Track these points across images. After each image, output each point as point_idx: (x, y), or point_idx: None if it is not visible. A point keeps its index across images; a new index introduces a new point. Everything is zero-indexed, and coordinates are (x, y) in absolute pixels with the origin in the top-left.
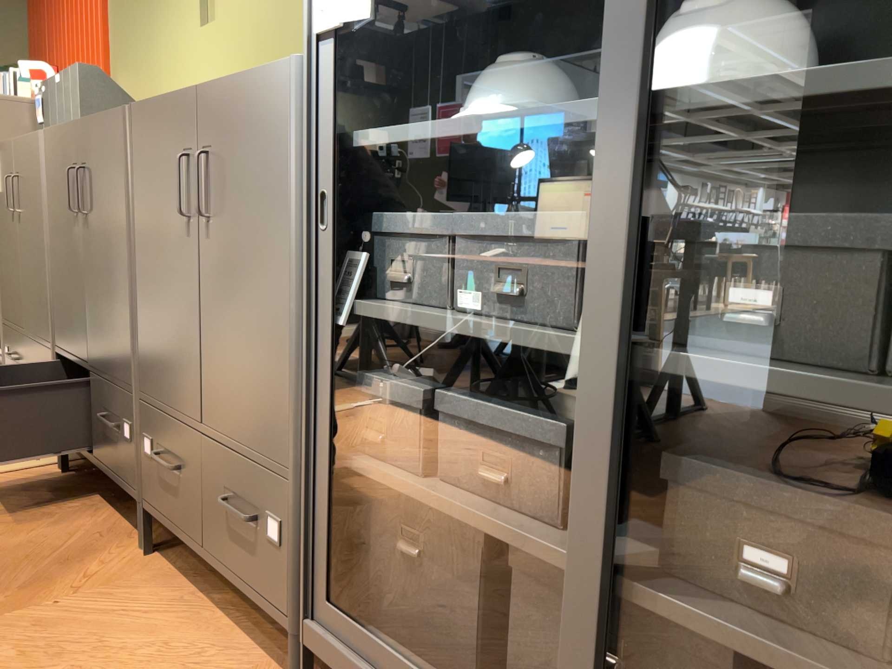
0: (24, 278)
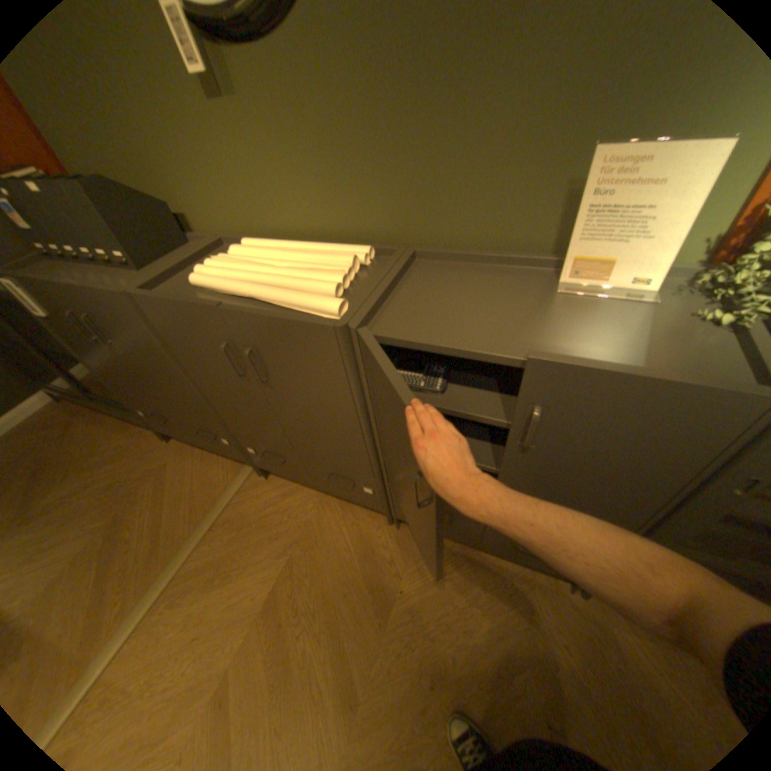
0: (147, 384)
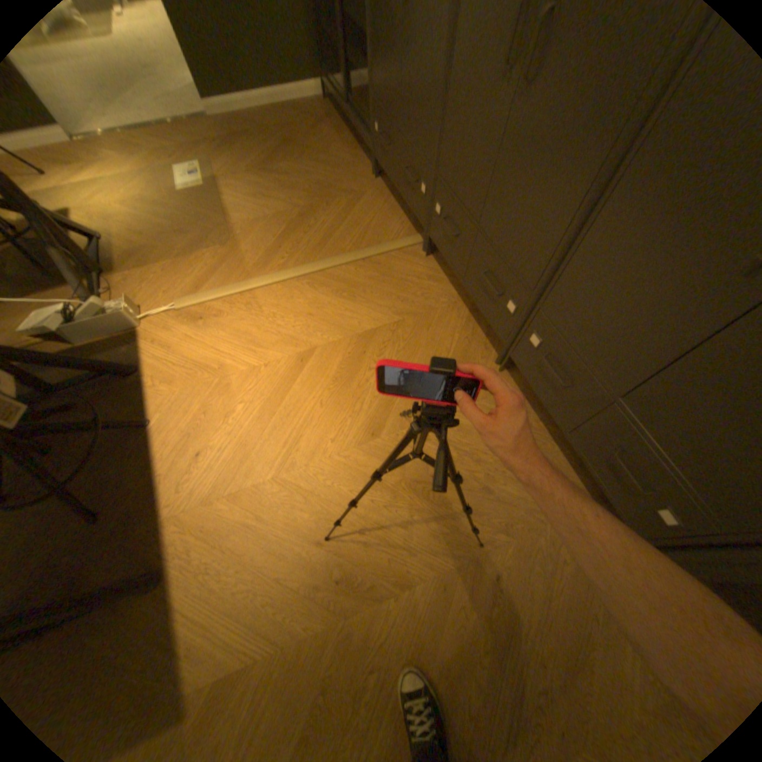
0: (405, 77)
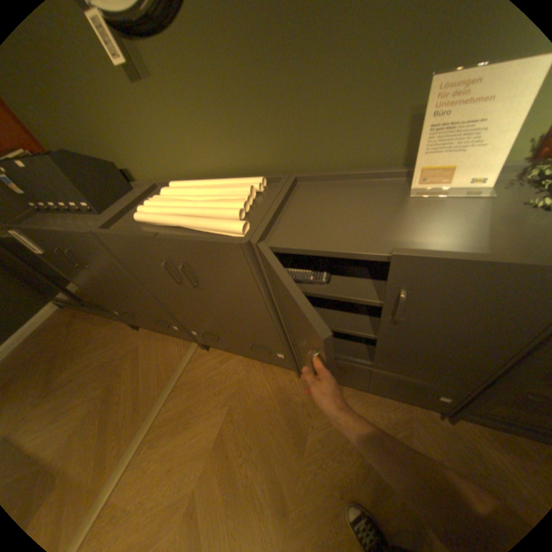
0: (116, 293)
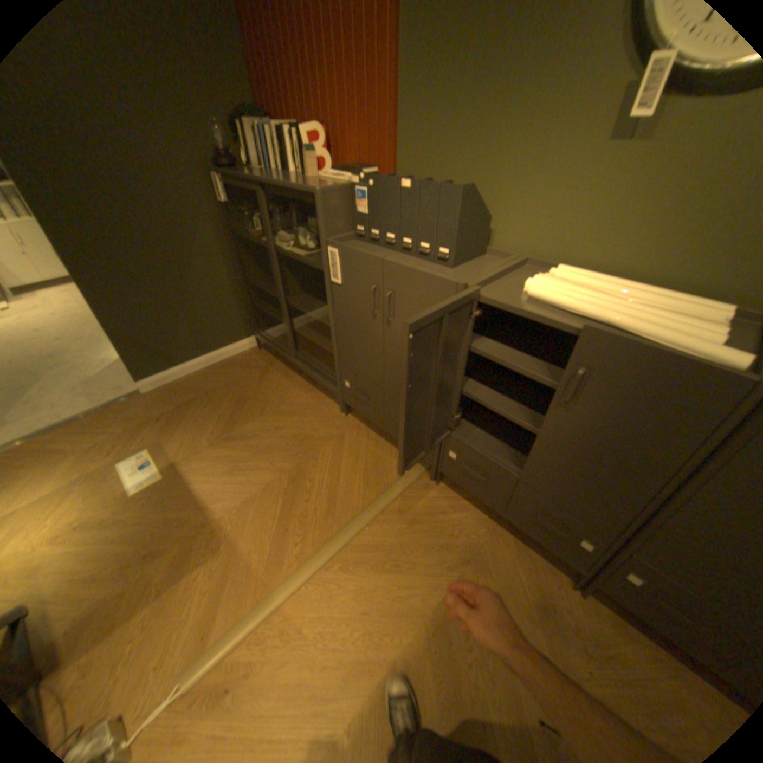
0: (390, 363)
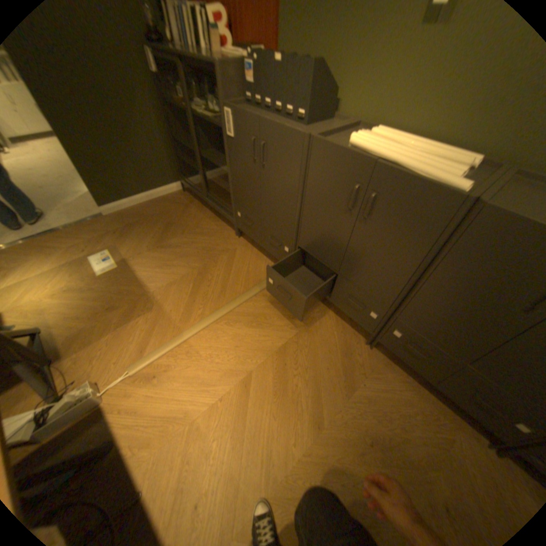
0: (264, 197)
